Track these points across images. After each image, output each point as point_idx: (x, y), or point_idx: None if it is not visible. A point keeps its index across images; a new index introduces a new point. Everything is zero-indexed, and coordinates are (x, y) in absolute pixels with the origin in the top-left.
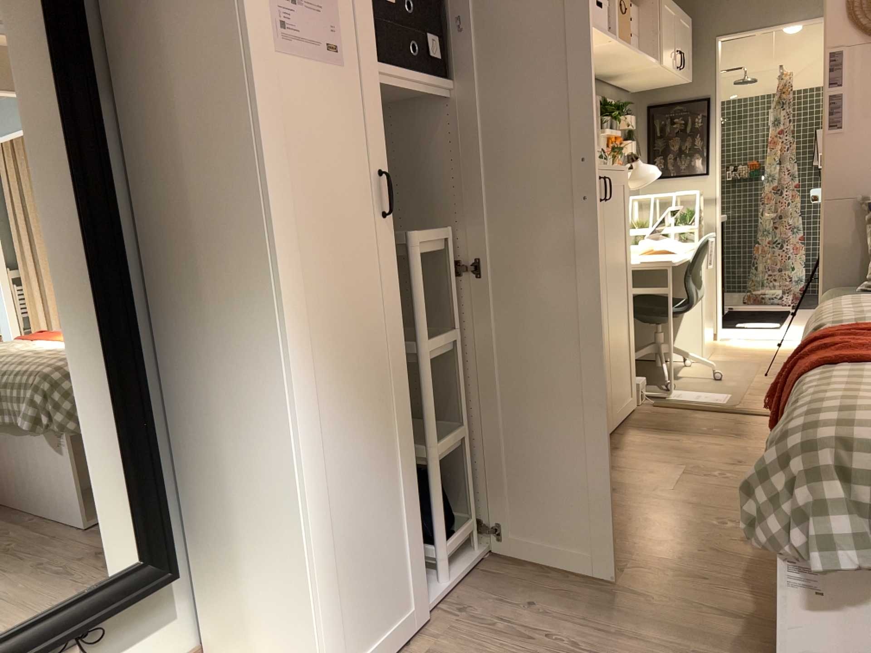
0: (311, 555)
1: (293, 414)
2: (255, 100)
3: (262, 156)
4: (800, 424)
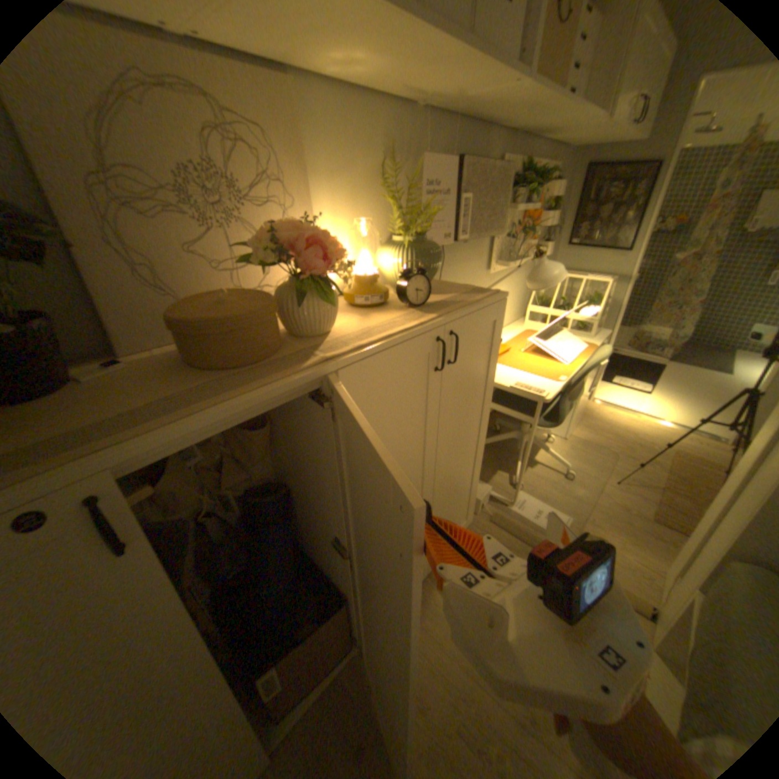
0: None
1: None
2: None
3: None
4: None
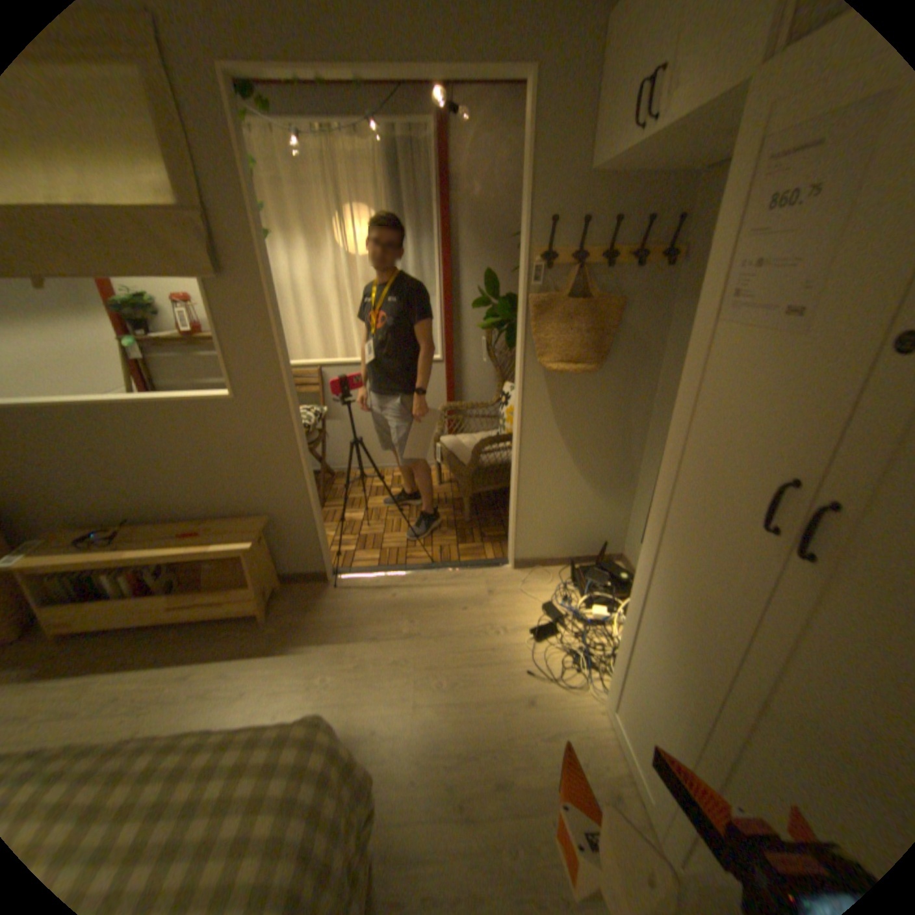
0: (625, 644)
1: (643, 572)
2: (692, 366)
3: (682, 408)
4: (310, 779)
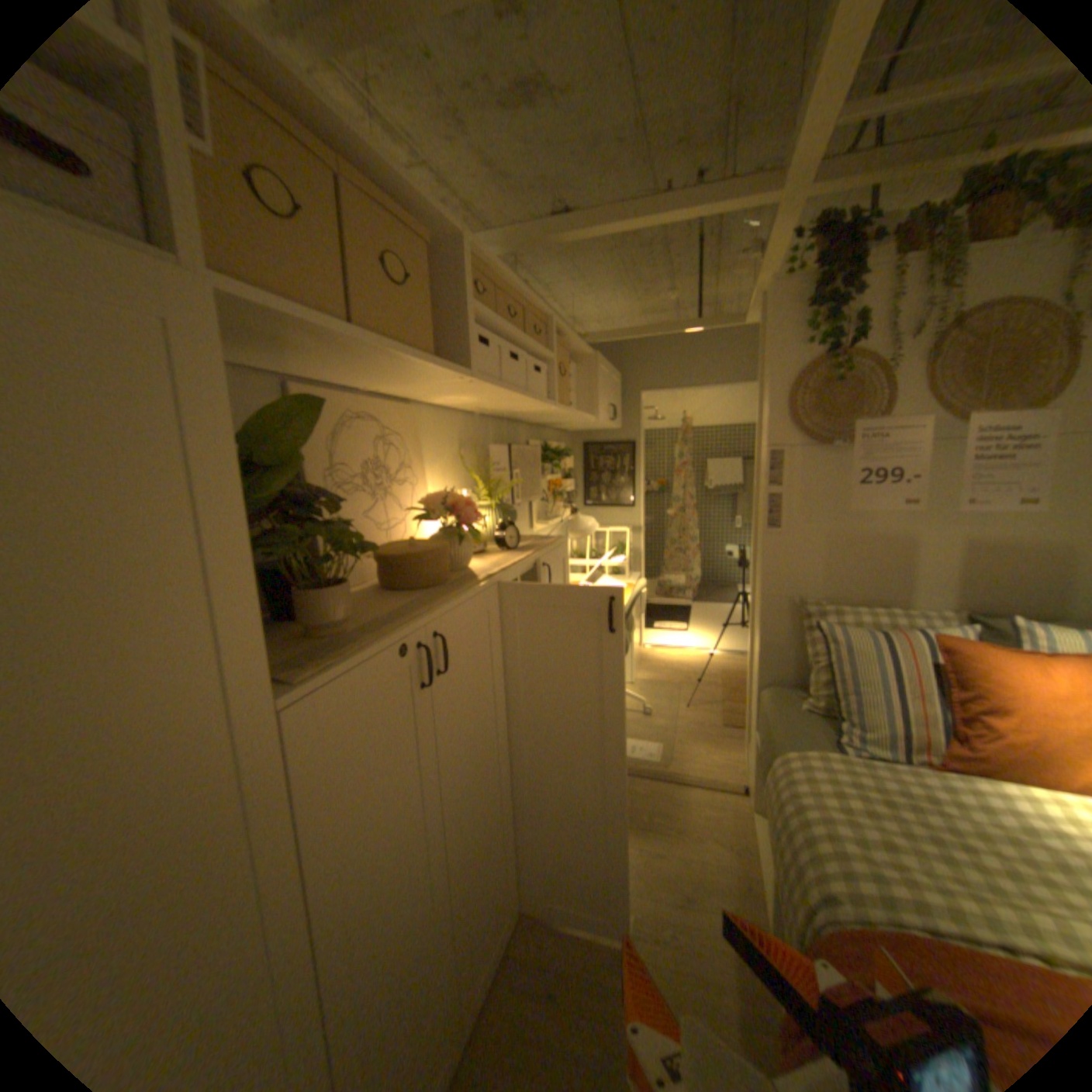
0: None
1: None
2: None
3: None
4: None
